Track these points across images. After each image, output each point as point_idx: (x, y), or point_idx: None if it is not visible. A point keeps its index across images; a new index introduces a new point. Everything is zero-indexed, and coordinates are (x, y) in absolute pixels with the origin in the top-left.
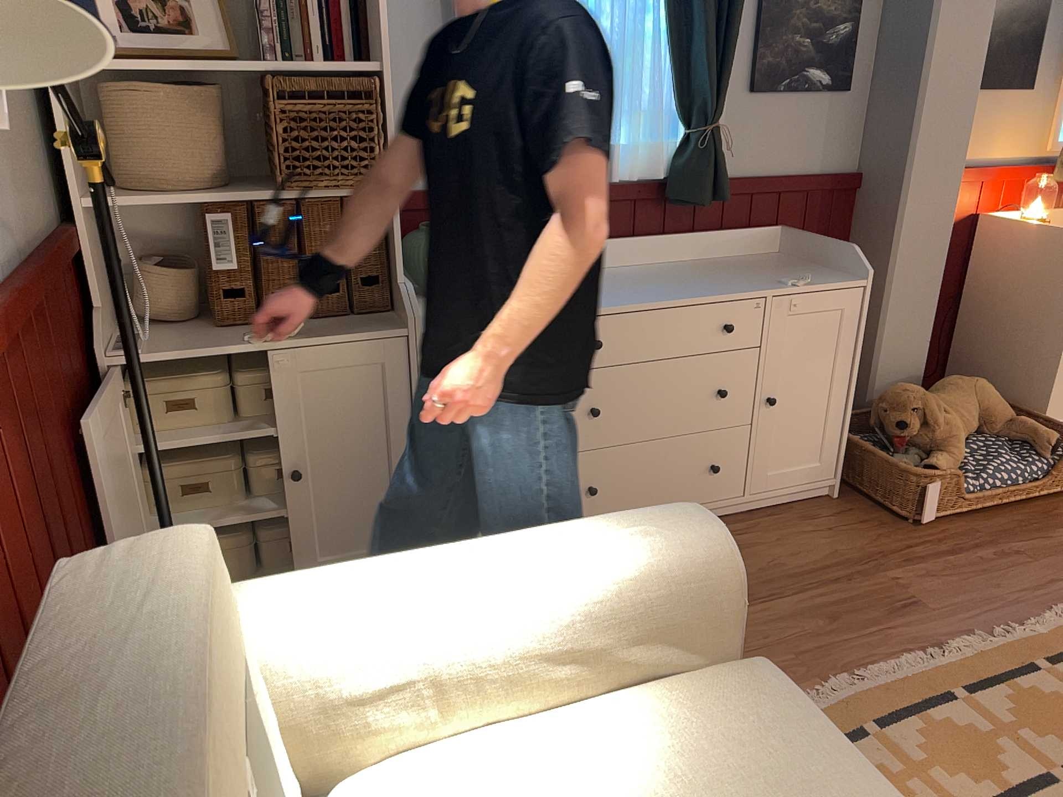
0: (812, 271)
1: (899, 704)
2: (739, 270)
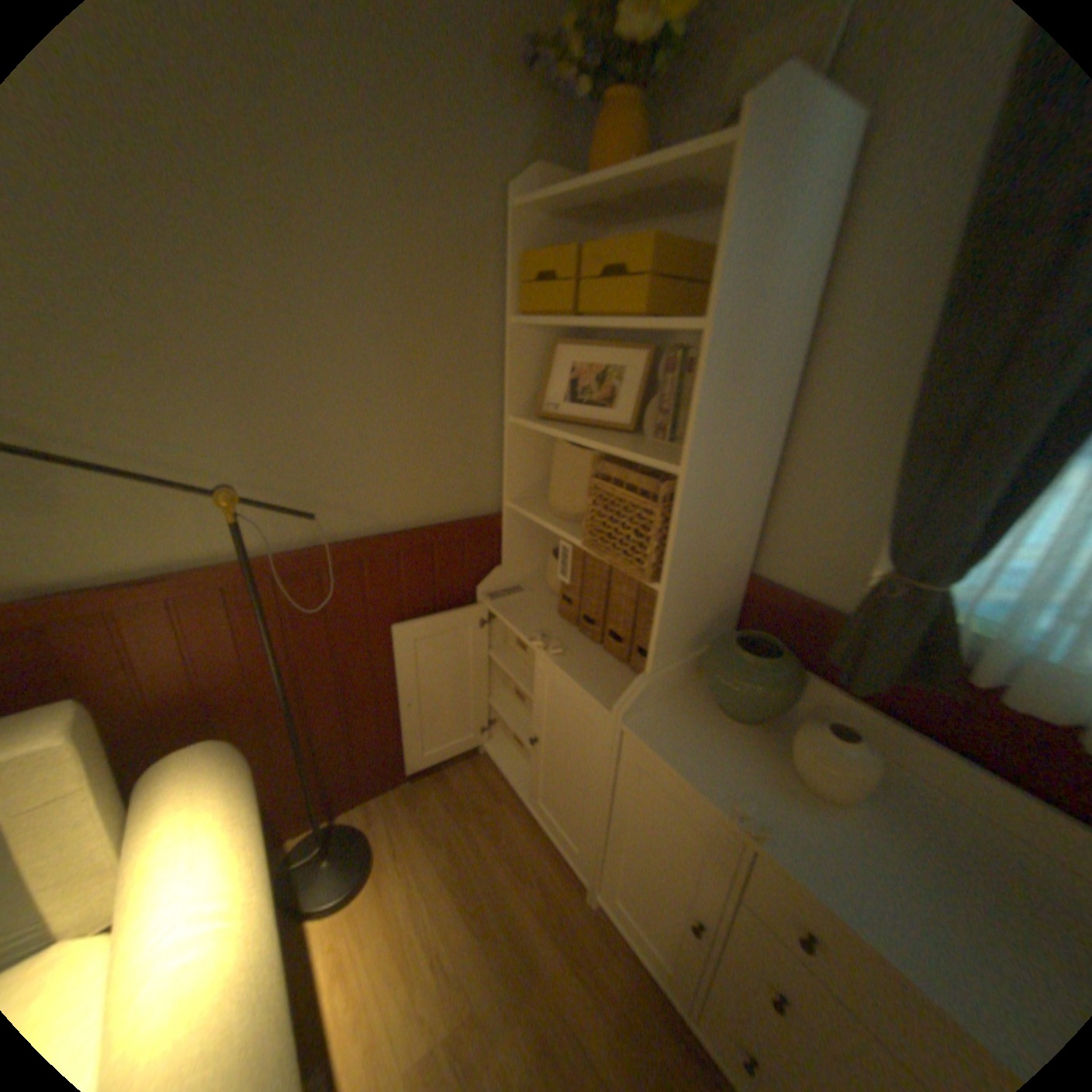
0: None
1: None
2: None
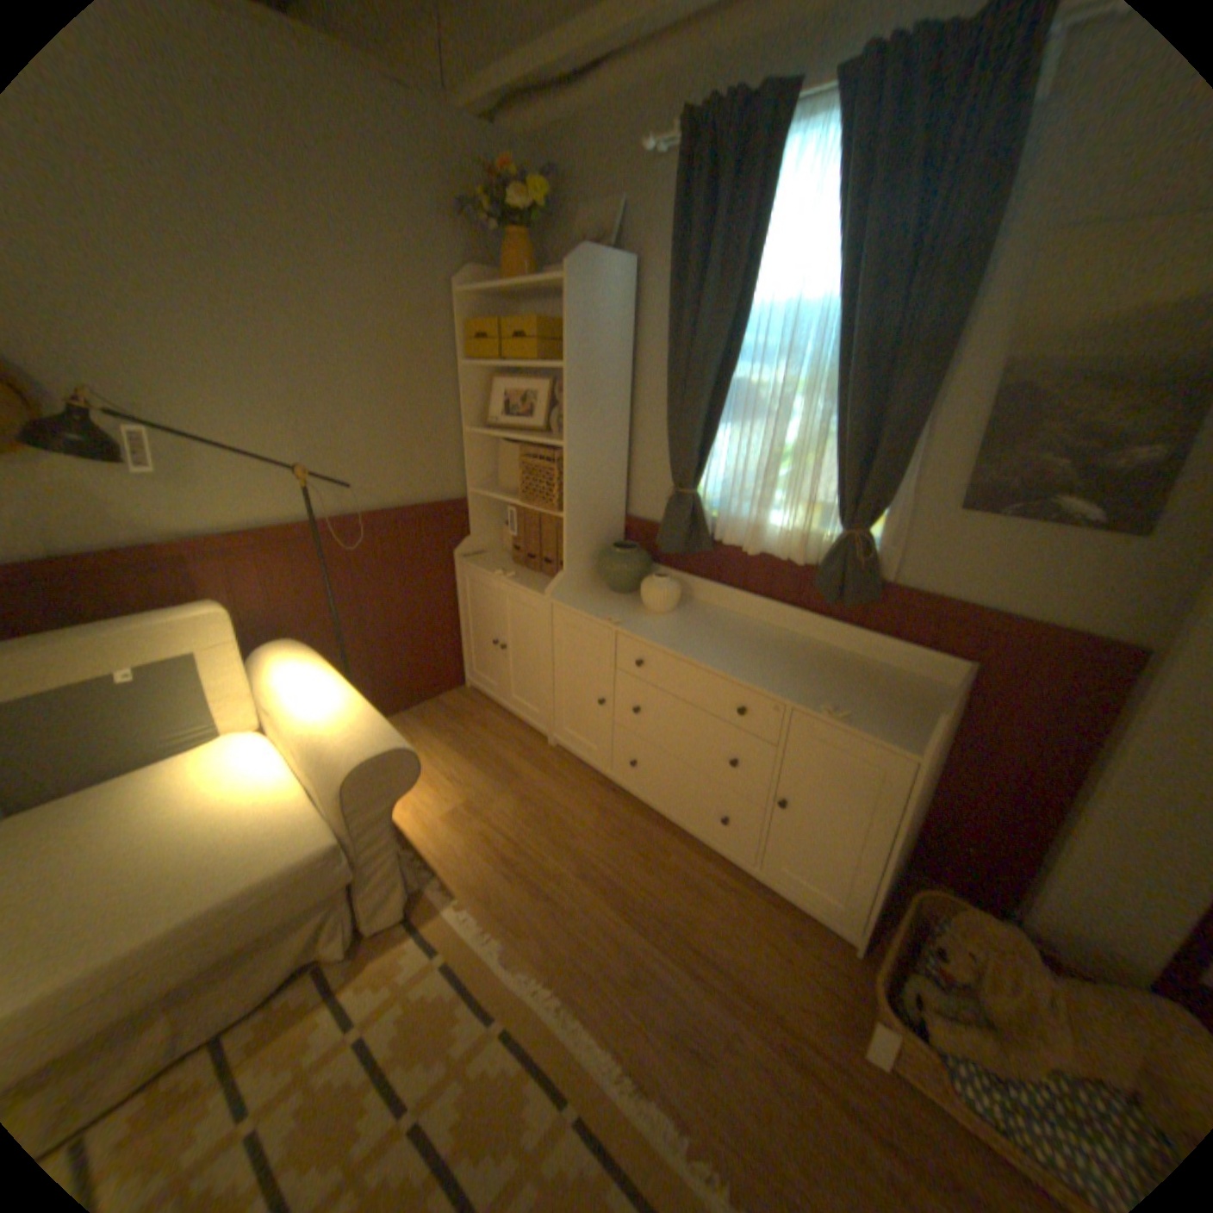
0: (903, 719)
1: (535, 1055)
2: (840, 679)
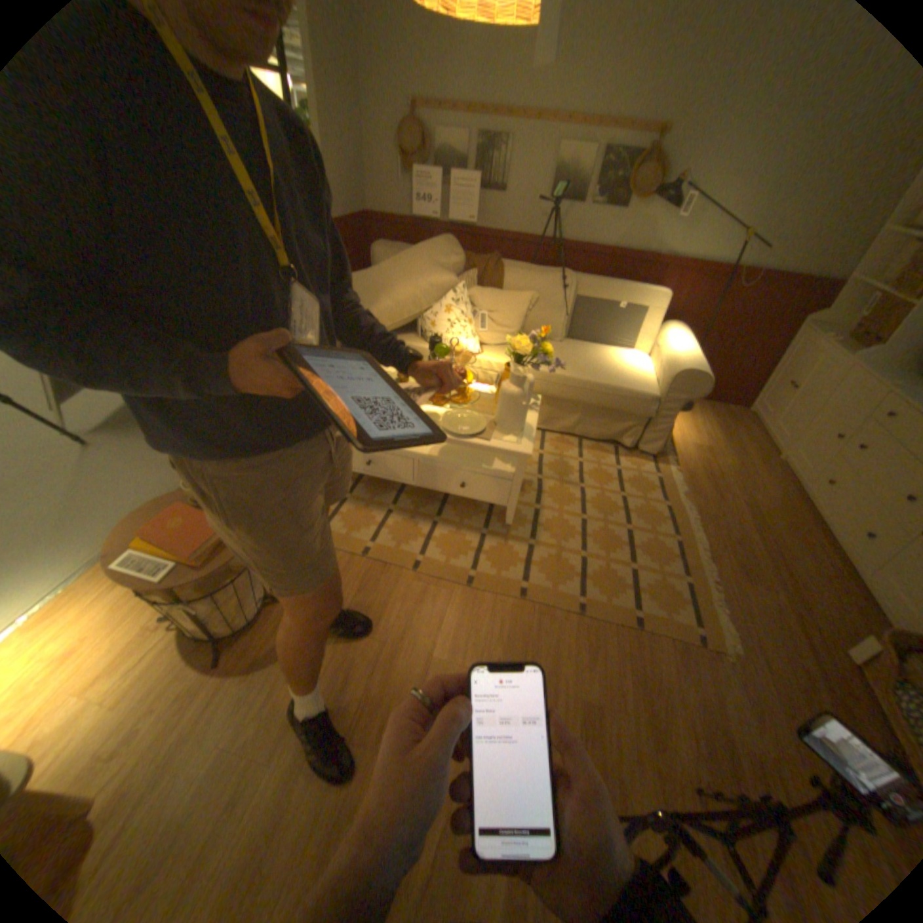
0: None
1: (677, 521)
2: None
